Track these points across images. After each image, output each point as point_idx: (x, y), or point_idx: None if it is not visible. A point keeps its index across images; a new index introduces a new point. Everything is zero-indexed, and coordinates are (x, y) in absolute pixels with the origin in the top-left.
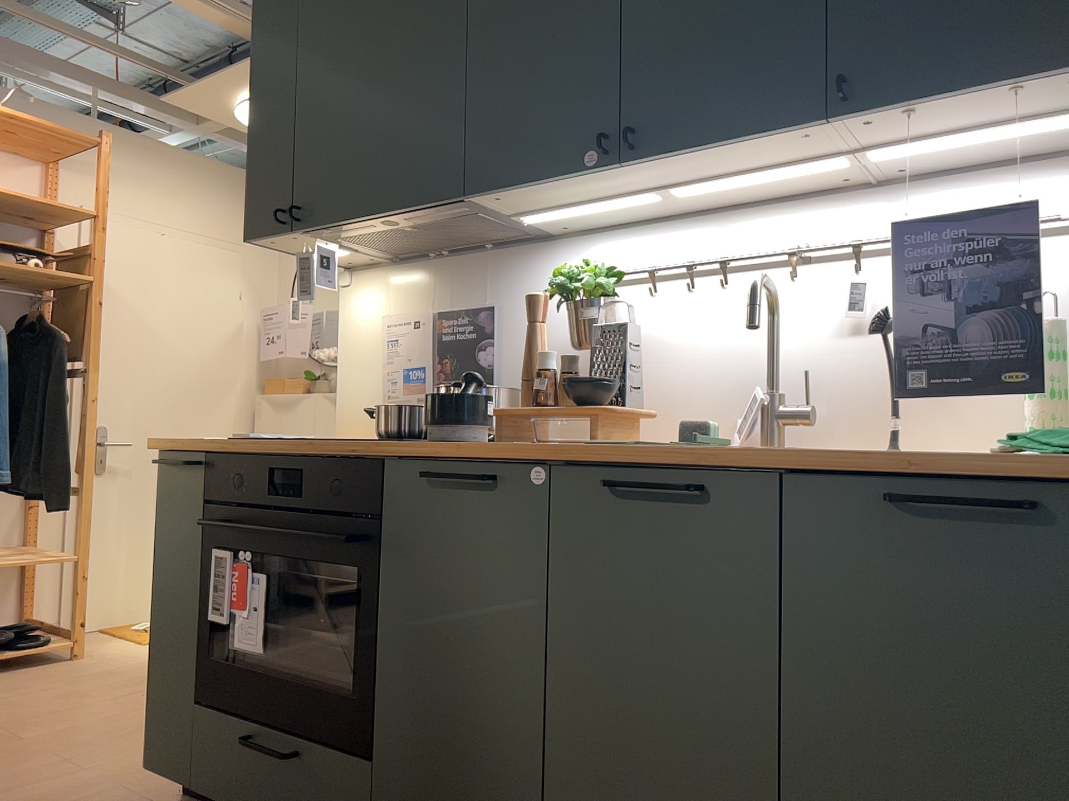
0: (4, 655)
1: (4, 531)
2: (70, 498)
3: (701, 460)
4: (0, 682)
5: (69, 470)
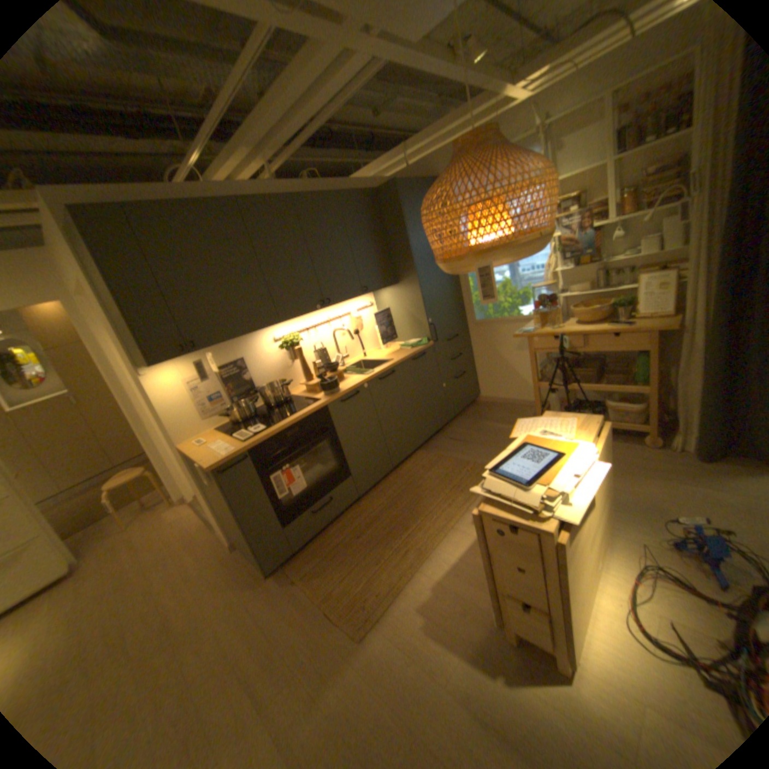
0: None
1: None
2: None
3: (391, 367)
4: None
5: None
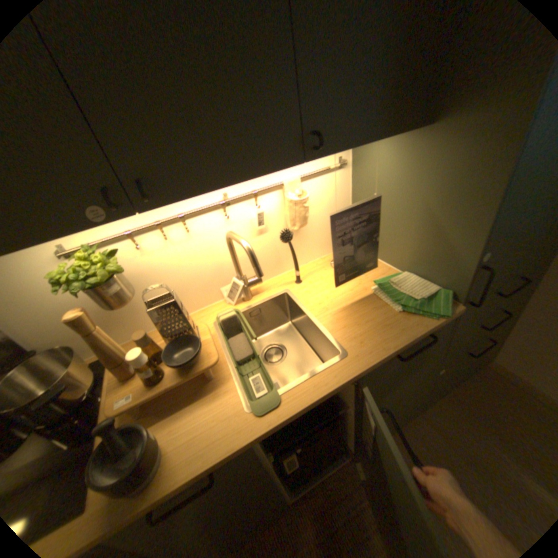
0: None
1: None
2: None
3: (334, 392)
4: None
5: None
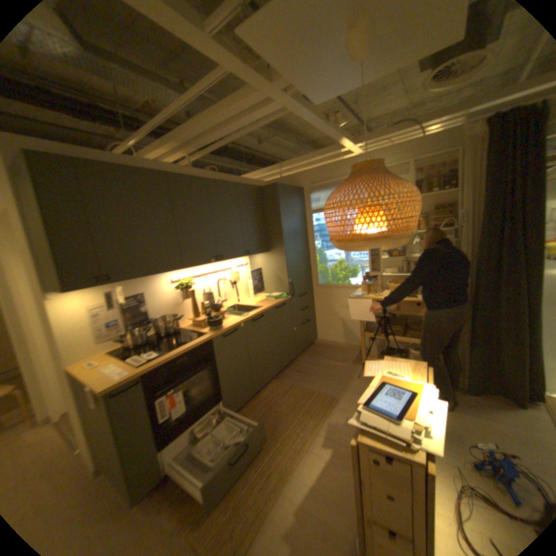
0: None
1: None
2: None
3: (261, 312)
4: None
5: None
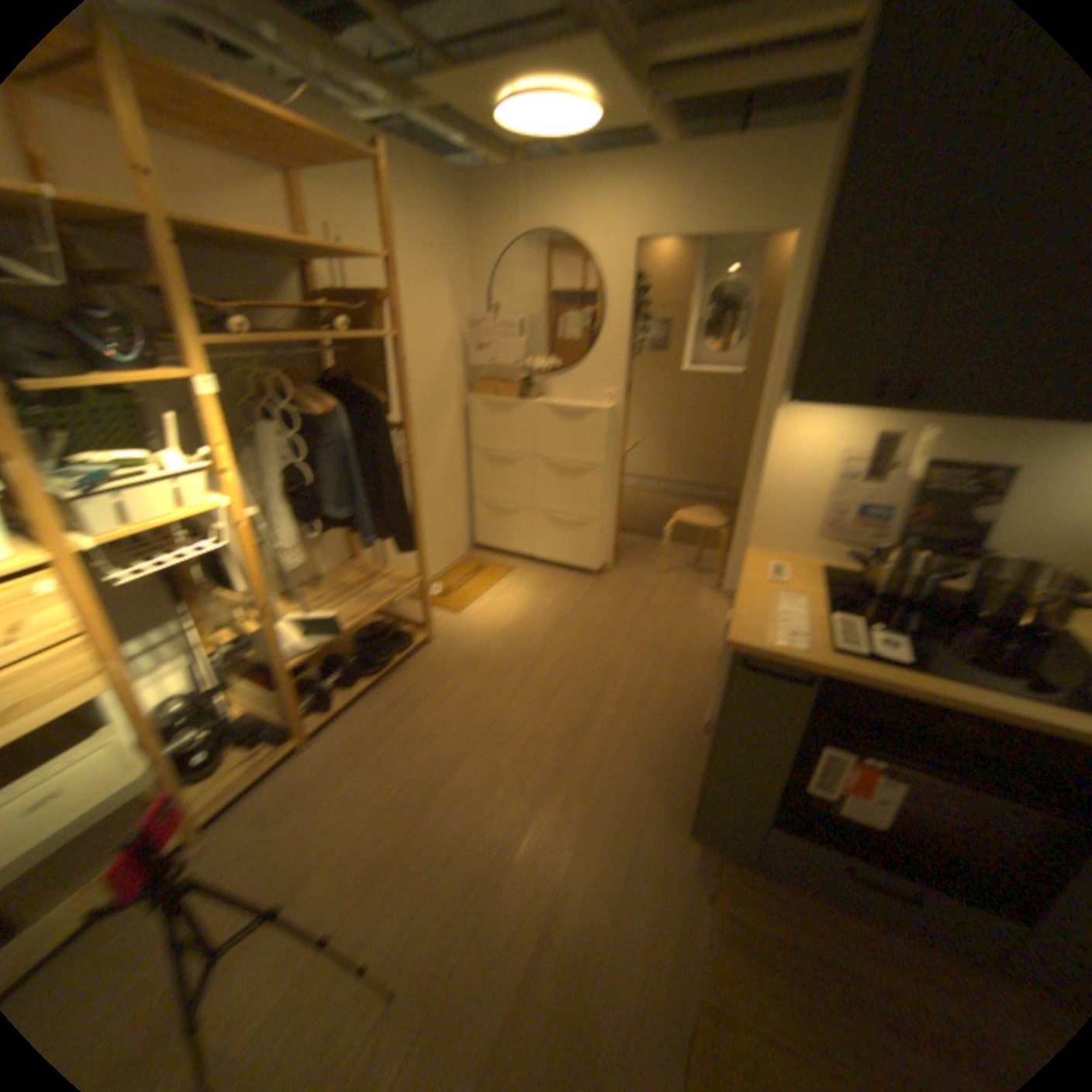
0: (400, 659)
1: (342, 551)
2: (419, 541)
3: None
4: (412, 683)
5: (414, 519)
